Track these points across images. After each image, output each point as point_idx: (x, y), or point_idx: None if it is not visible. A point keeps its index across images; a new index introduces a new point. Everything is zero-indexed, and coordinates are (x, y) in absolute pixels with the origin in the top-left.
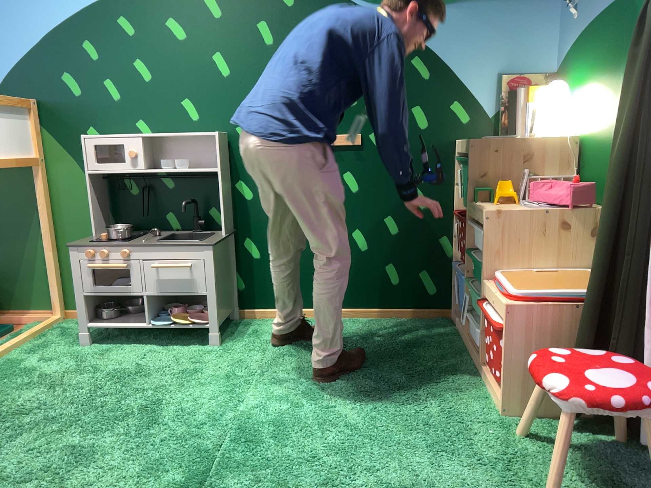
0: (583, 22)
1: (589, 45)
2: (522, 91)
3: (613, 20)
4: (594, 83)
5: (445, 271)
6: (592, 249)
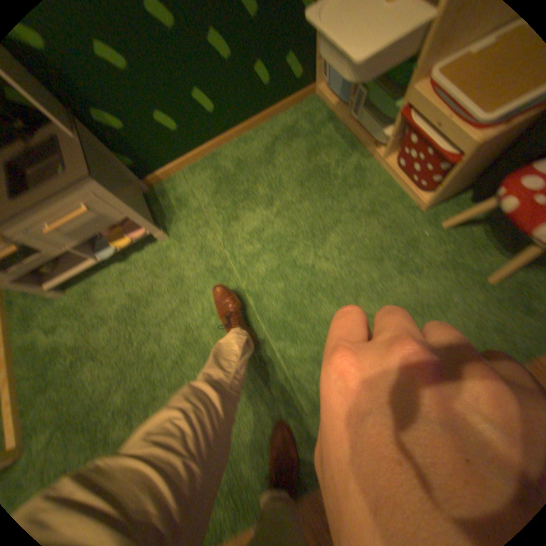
0: None
1: None
2: None
3: None
4: None
5: (311, 42)
6: None
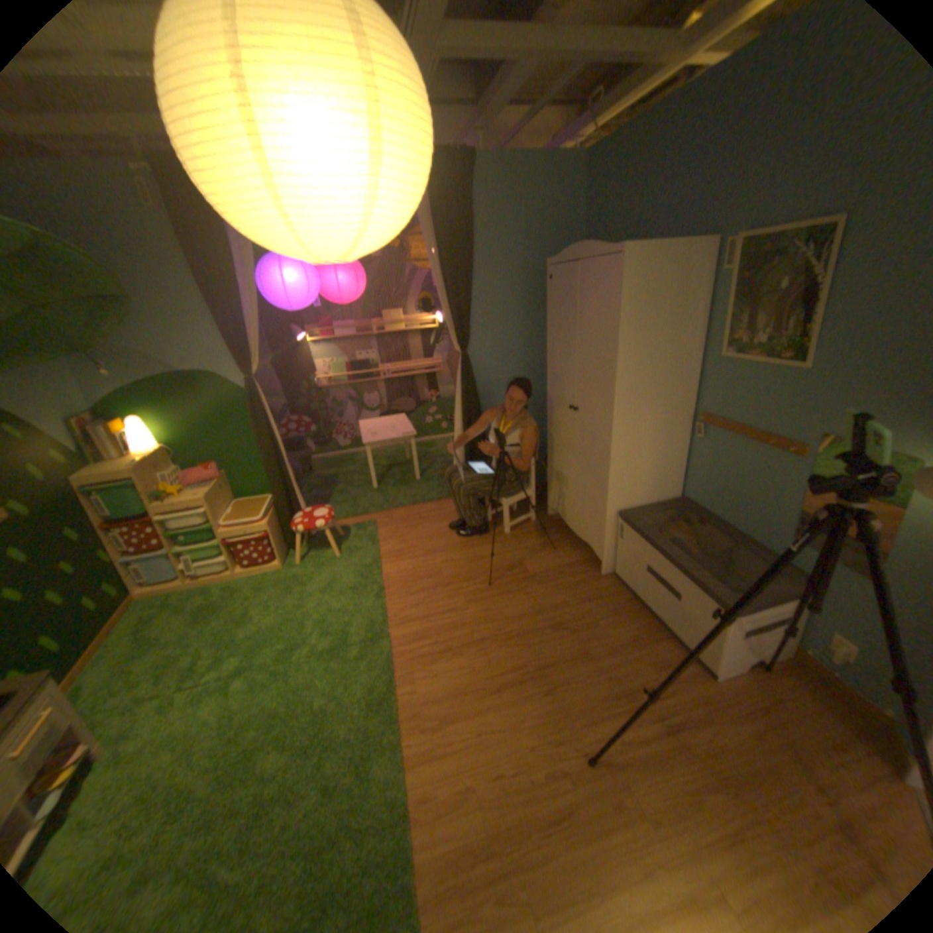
0: (123, 380)
1: (142, 394)
2: (93, 429)
3: (169, 383)
4: (163, 415)
5: (111, 574)
6: (228, 492)
